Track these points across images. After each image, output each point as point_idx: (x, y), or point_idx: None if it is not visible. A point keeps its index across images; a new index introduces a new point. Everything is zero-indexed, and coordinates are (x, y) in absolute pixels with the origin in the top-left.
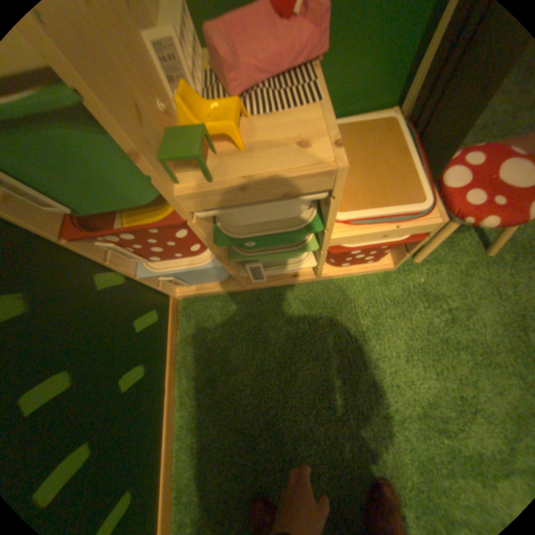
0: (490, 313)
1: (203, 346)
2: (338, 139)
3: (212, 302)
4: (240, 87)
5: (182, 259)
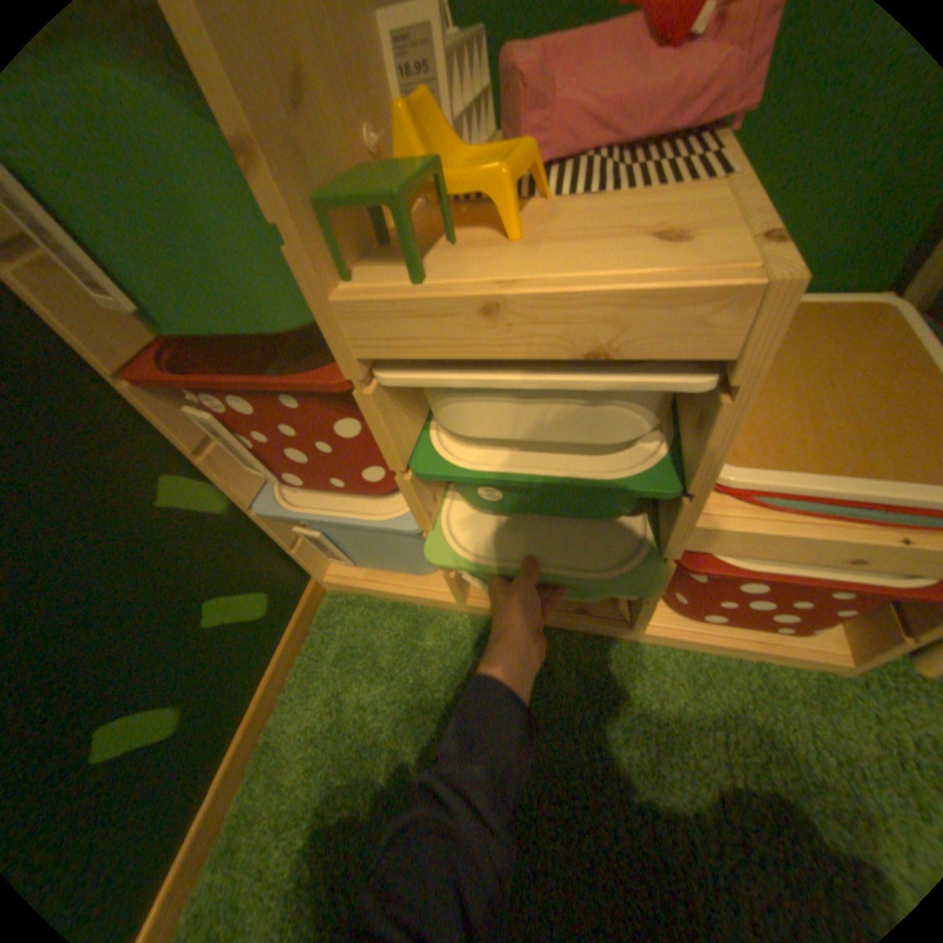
0: None
1: (333, 714)
2: (778, 232)
3: (388, 618)
4: (547, 154)
5: (343, 495)
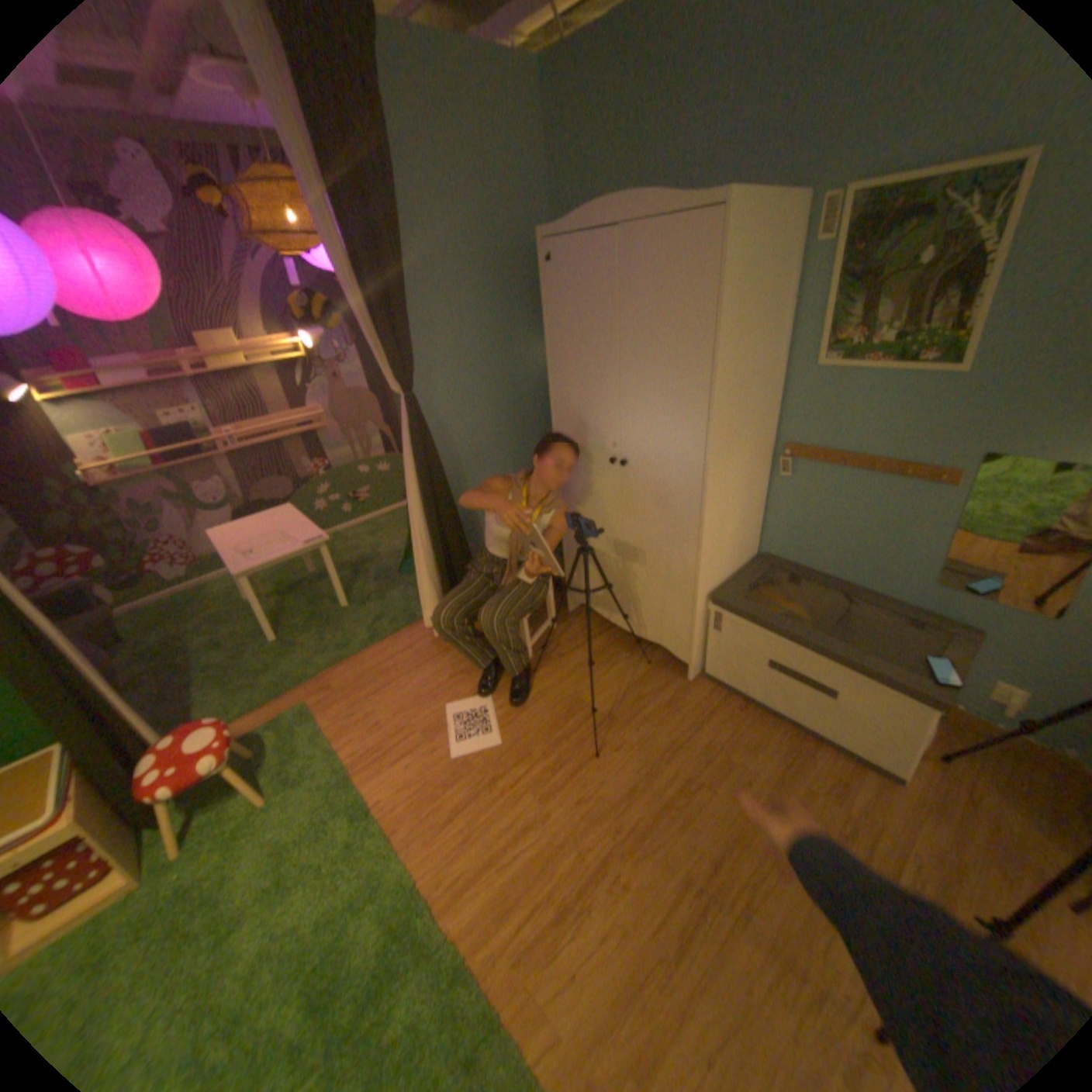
0: (247, 870)
1: None
2: None
3: None
4: None
5: None
